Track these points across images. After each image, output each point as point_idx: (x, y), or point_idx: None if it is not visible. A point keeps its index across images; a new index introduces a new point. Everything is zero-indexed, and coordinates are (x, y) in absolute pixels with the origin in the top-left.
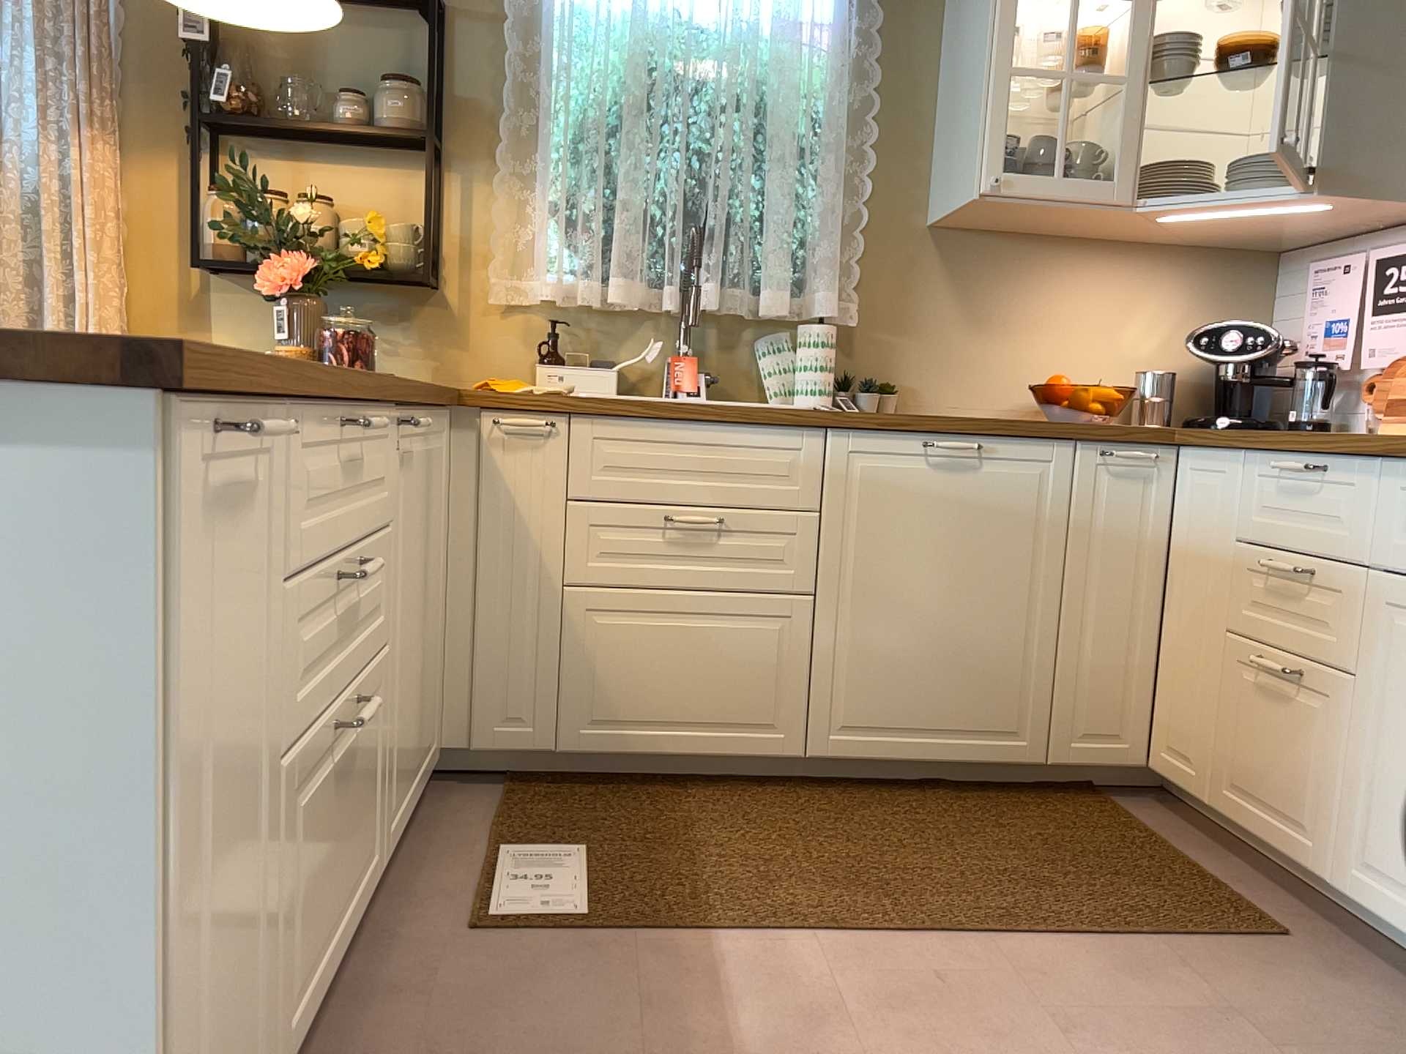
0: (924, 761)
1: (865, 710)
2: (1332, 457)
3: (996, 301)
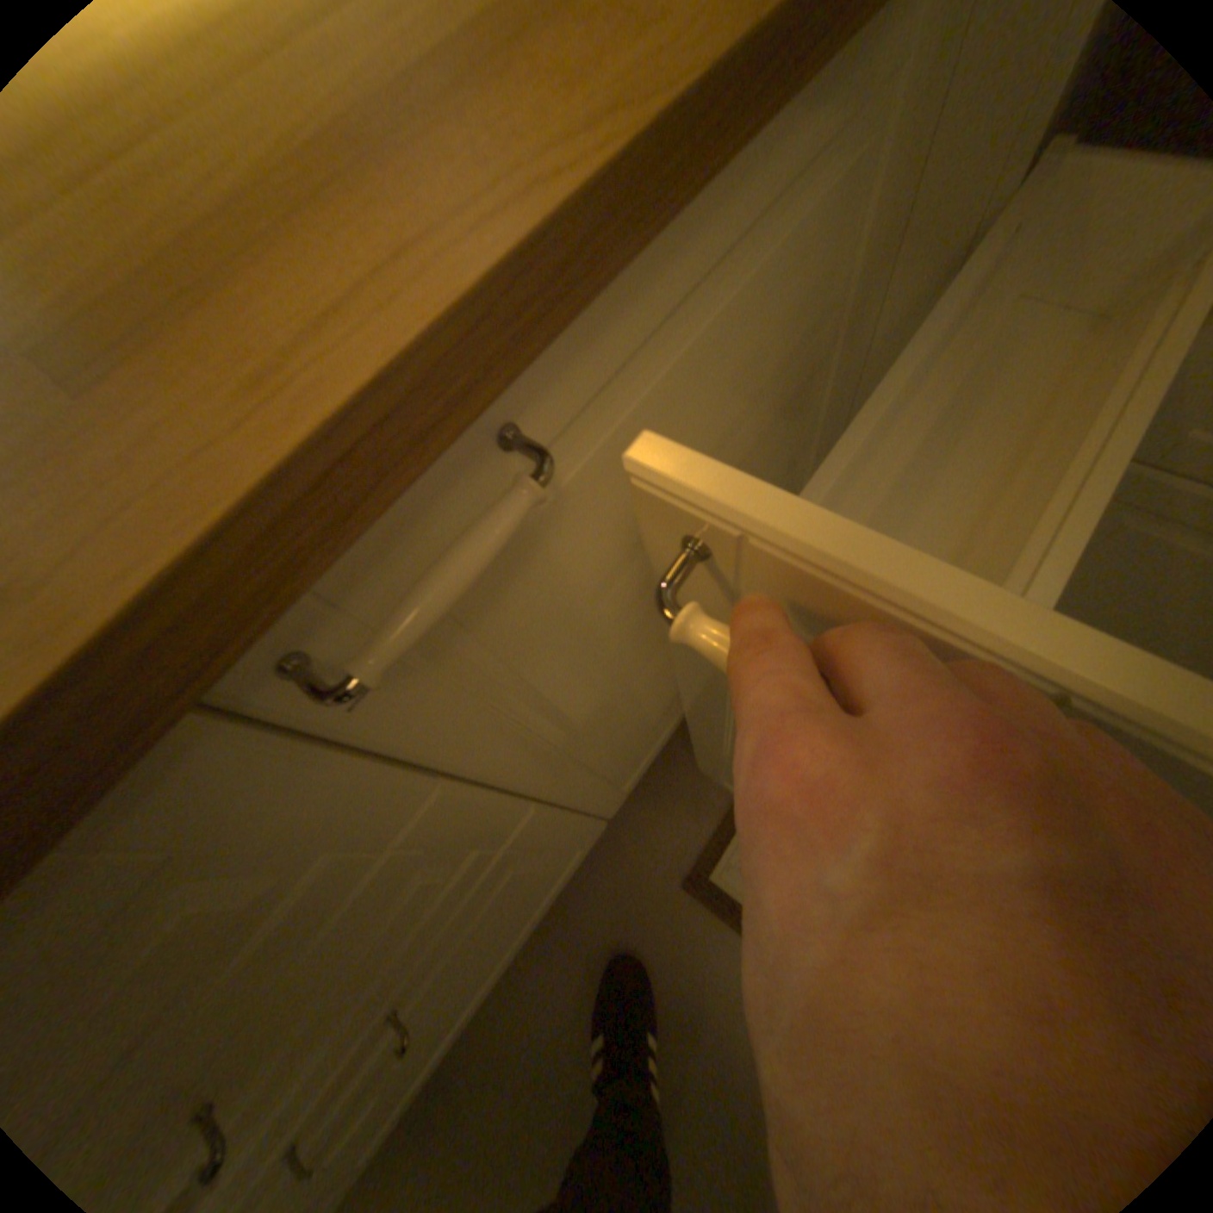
0: None
1: None
2: None
3: None
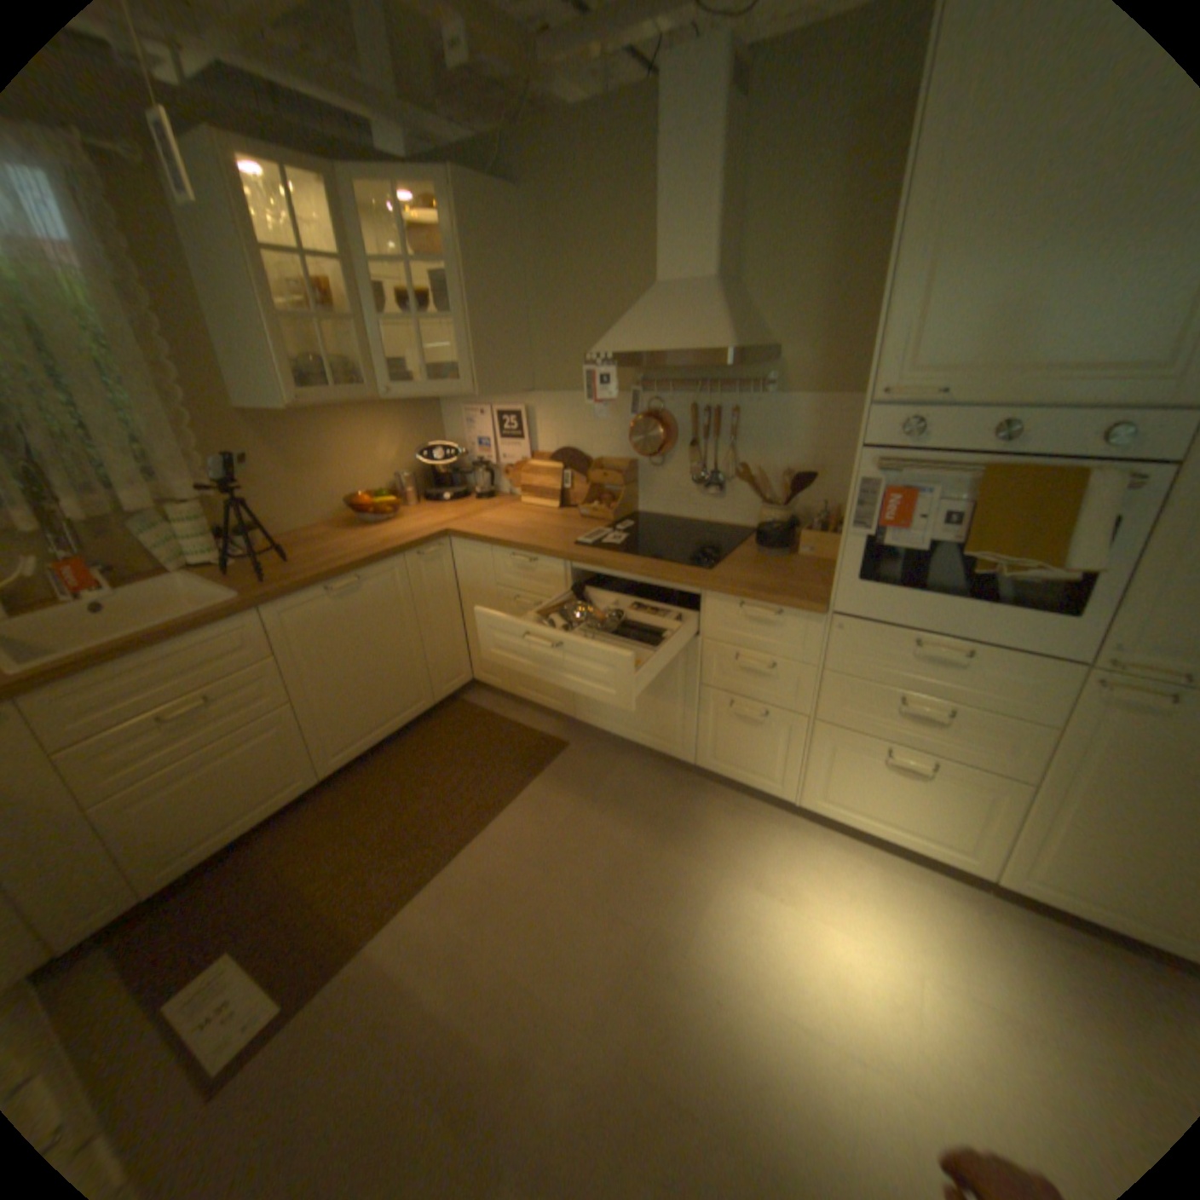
0: (381, 741)
1: (342, 740)
2: (538, 557)
3: (299, 453)
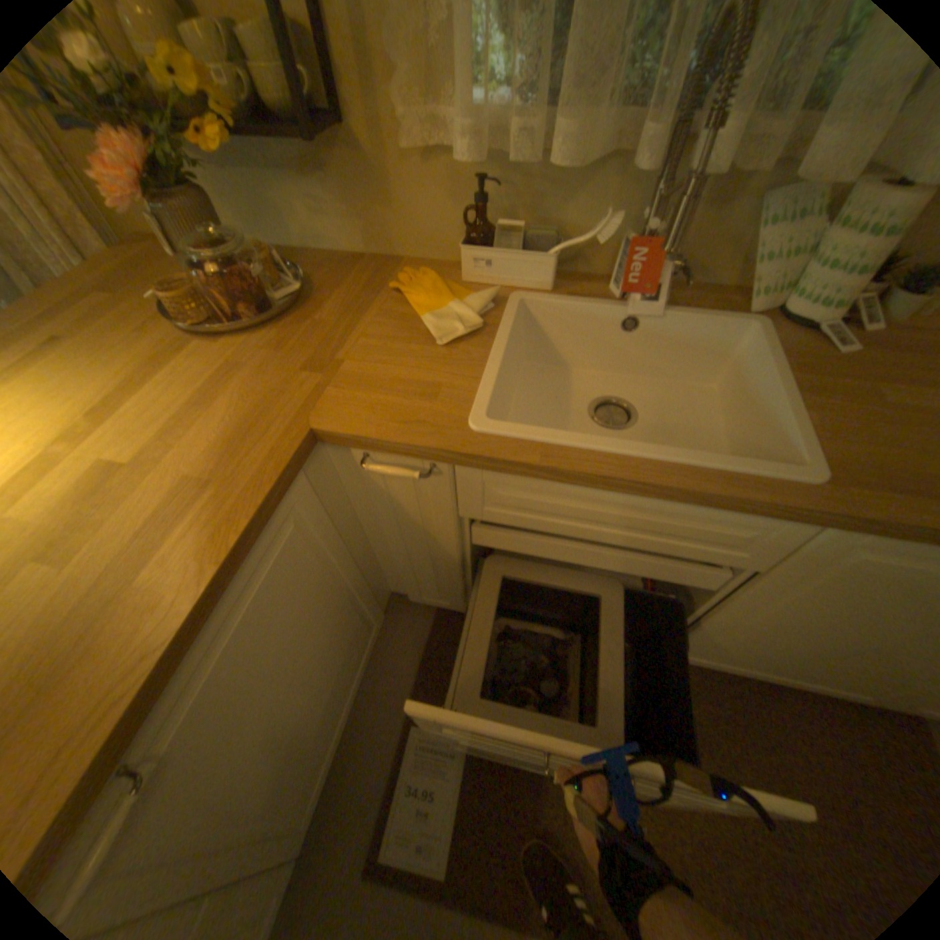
0: (763, 680)
1: (725, 657)
2: None
3: None
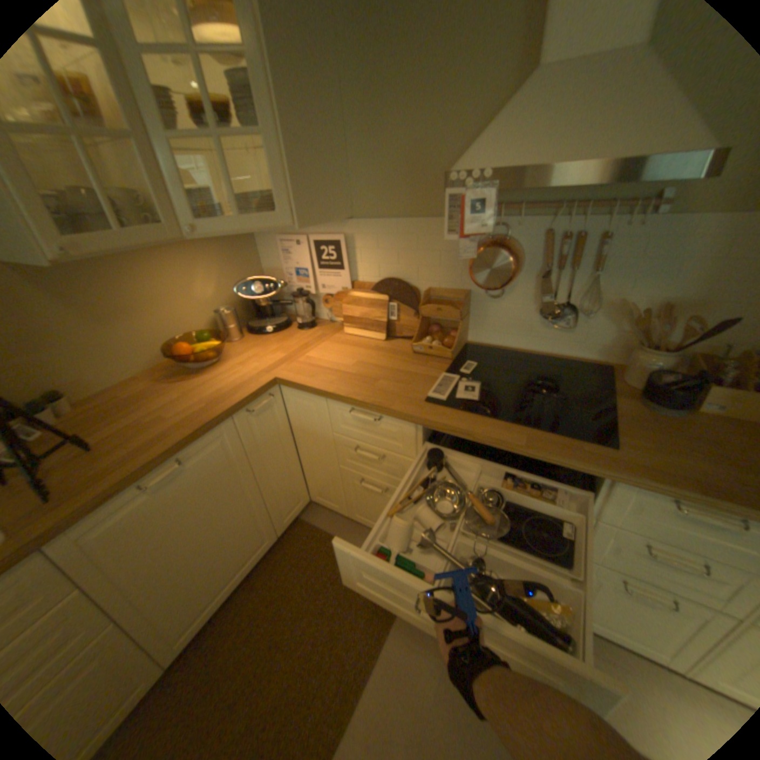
0: (227, 596)
1: (184, 620)
2: (385, 415)
3: (99, 302)
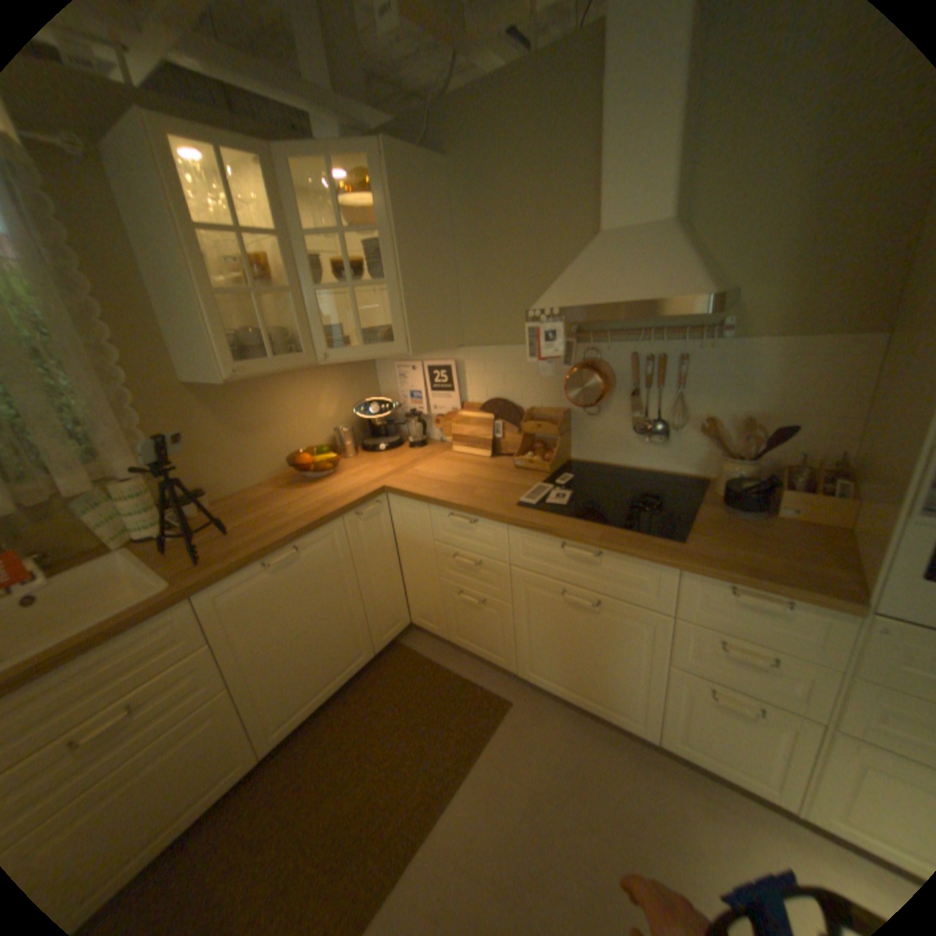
0: (322, 703)
1: (282, 712)
2: (479, 517)
3: (244, 417)
